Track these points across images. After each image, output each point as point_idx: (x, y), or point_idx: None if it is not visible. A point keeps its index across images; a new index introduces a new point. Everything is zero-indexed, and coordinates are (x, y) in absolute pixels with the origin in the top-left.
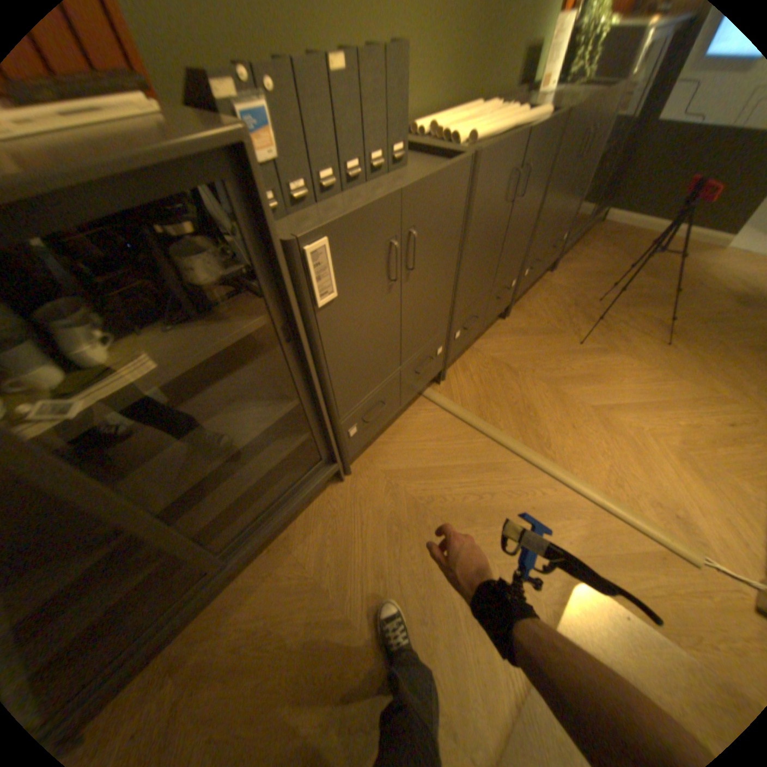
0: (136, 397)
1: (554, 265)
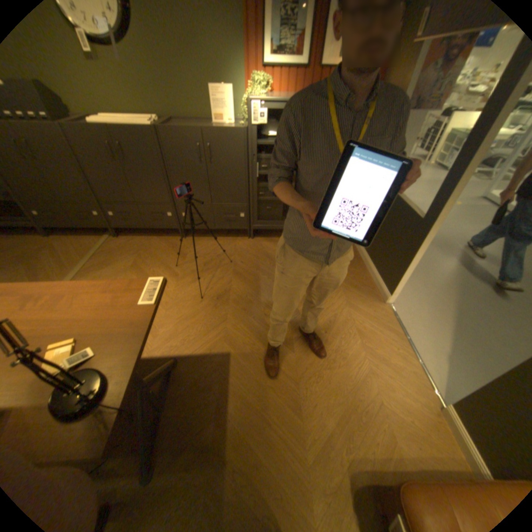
0: None
1: (259, 237)
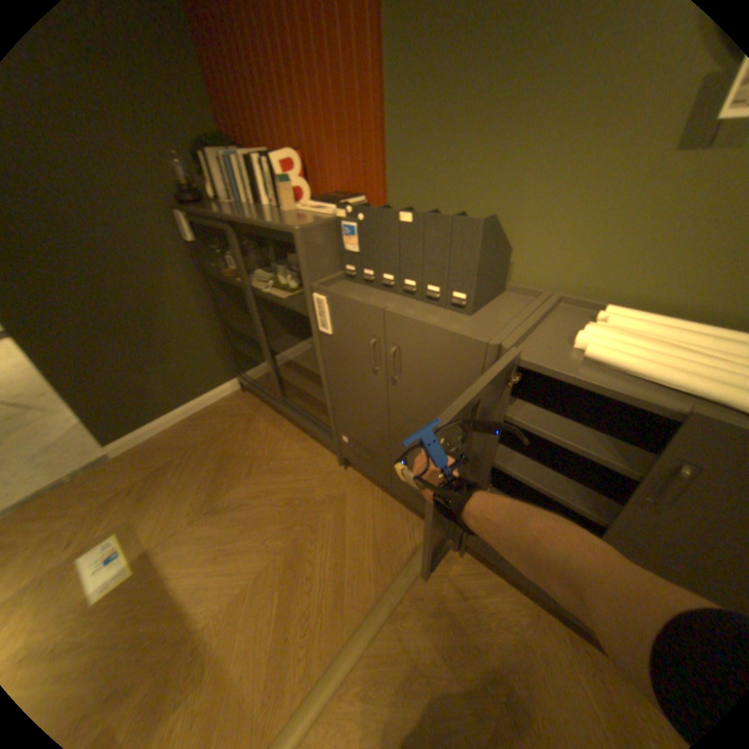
0: (273, 300)
1: None
